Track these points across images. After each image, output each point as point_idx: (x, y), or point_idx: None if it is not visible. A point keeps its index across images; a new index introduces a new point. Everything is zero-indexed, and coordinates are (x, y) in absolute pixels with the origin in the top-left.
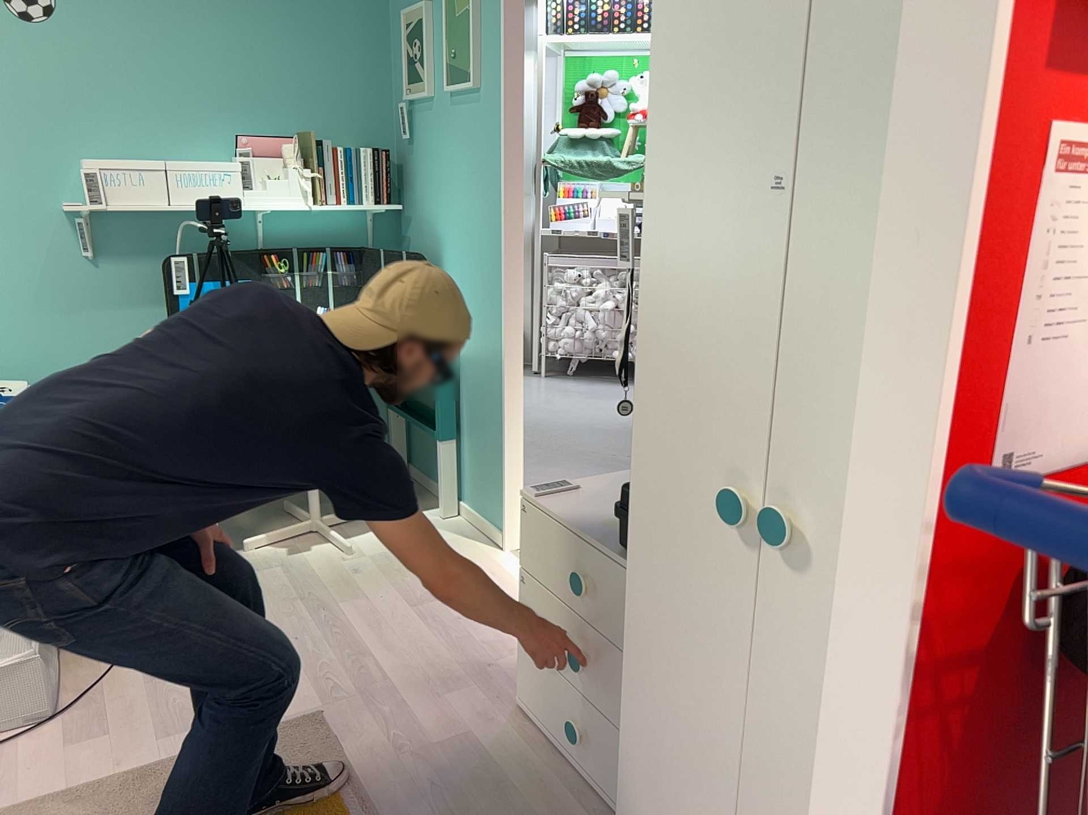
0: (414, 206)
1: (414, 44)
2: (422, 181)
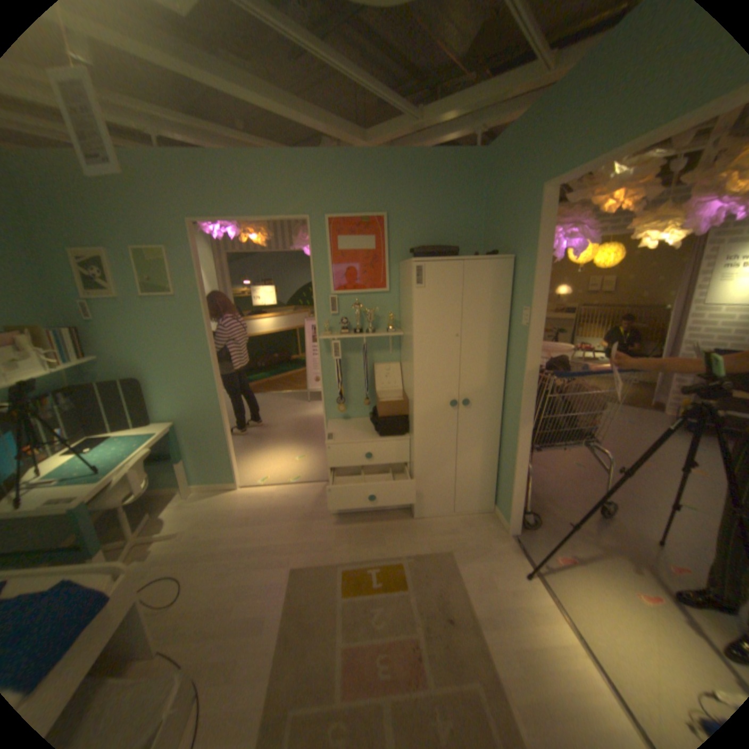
0: (99, 356)
1: (89, 269)
2: (110, 342)
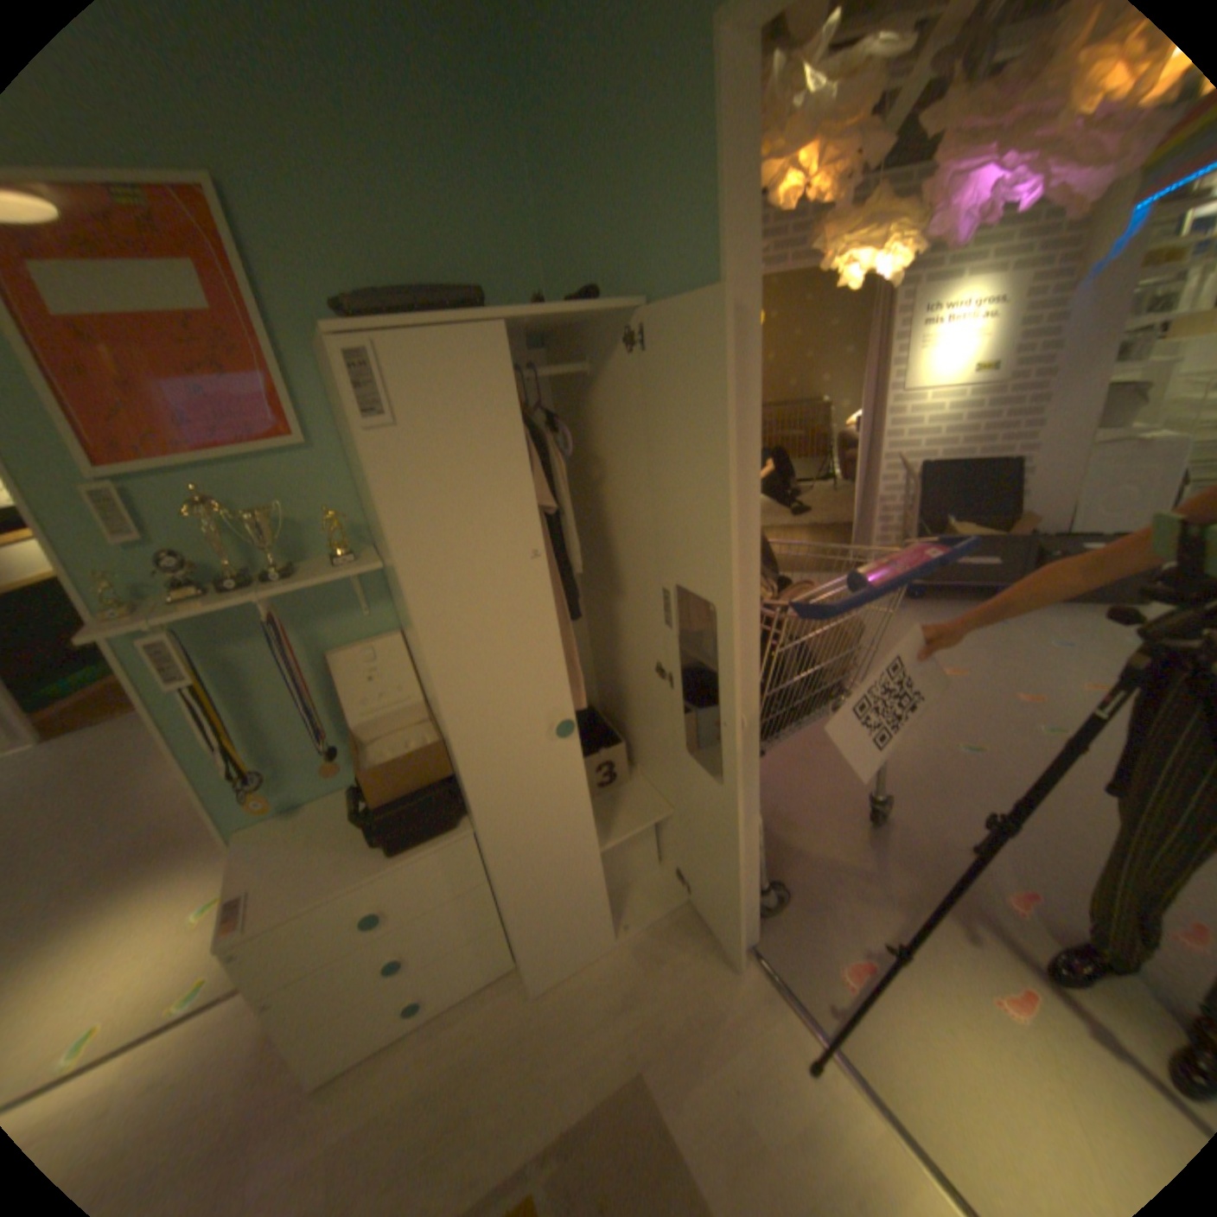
0: None
1: None
2: None
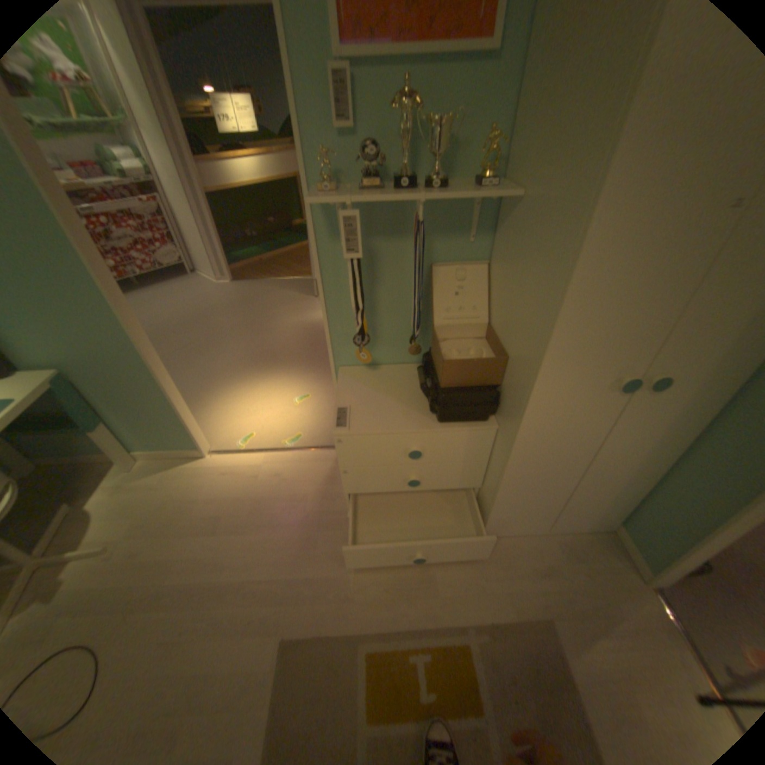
0: None
1: None
2: None
